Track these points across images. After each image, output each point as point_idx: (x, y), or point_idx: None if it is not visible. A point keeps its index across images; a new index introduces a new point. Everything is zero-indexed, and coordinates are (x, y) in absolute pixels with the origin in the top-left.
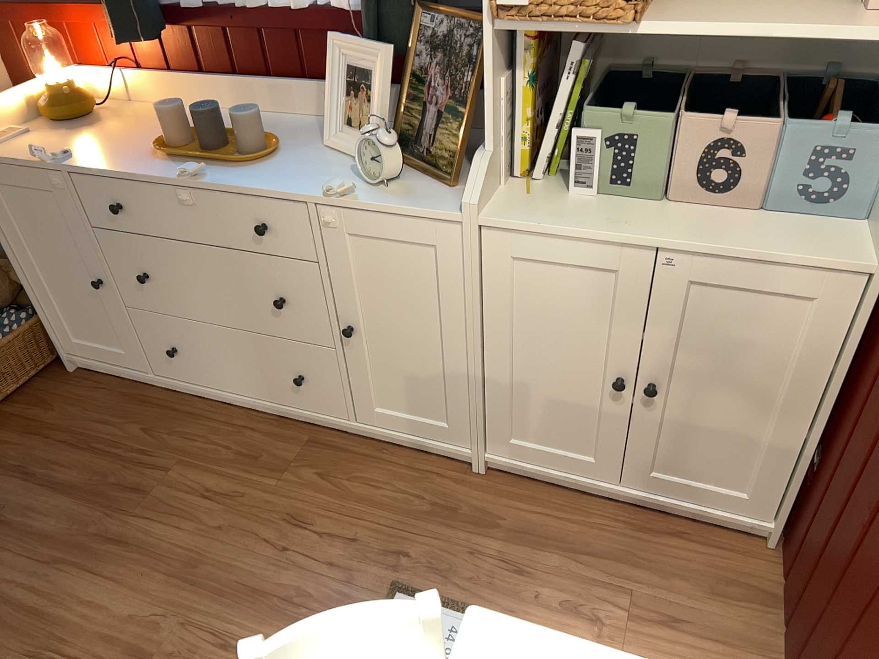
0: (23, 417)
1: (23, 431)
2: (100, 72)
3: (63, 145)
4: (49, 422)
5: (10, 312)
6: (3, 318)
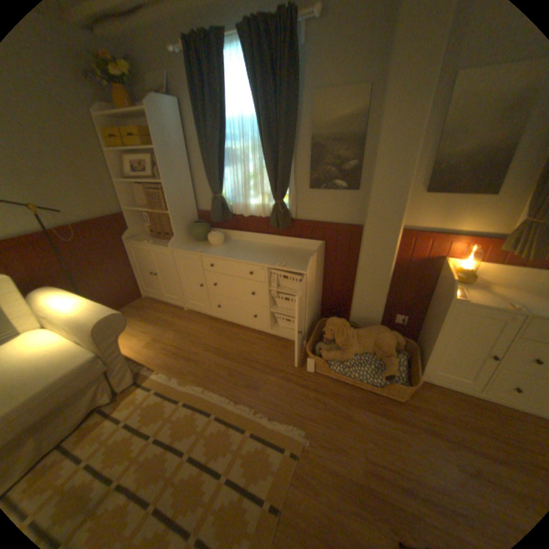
0: (424, 409)
1: (434, 419)
2: (469, 262)
3: (500, 300)
4: (442, 415)
5: (399, 356)
6: (399, 359)
